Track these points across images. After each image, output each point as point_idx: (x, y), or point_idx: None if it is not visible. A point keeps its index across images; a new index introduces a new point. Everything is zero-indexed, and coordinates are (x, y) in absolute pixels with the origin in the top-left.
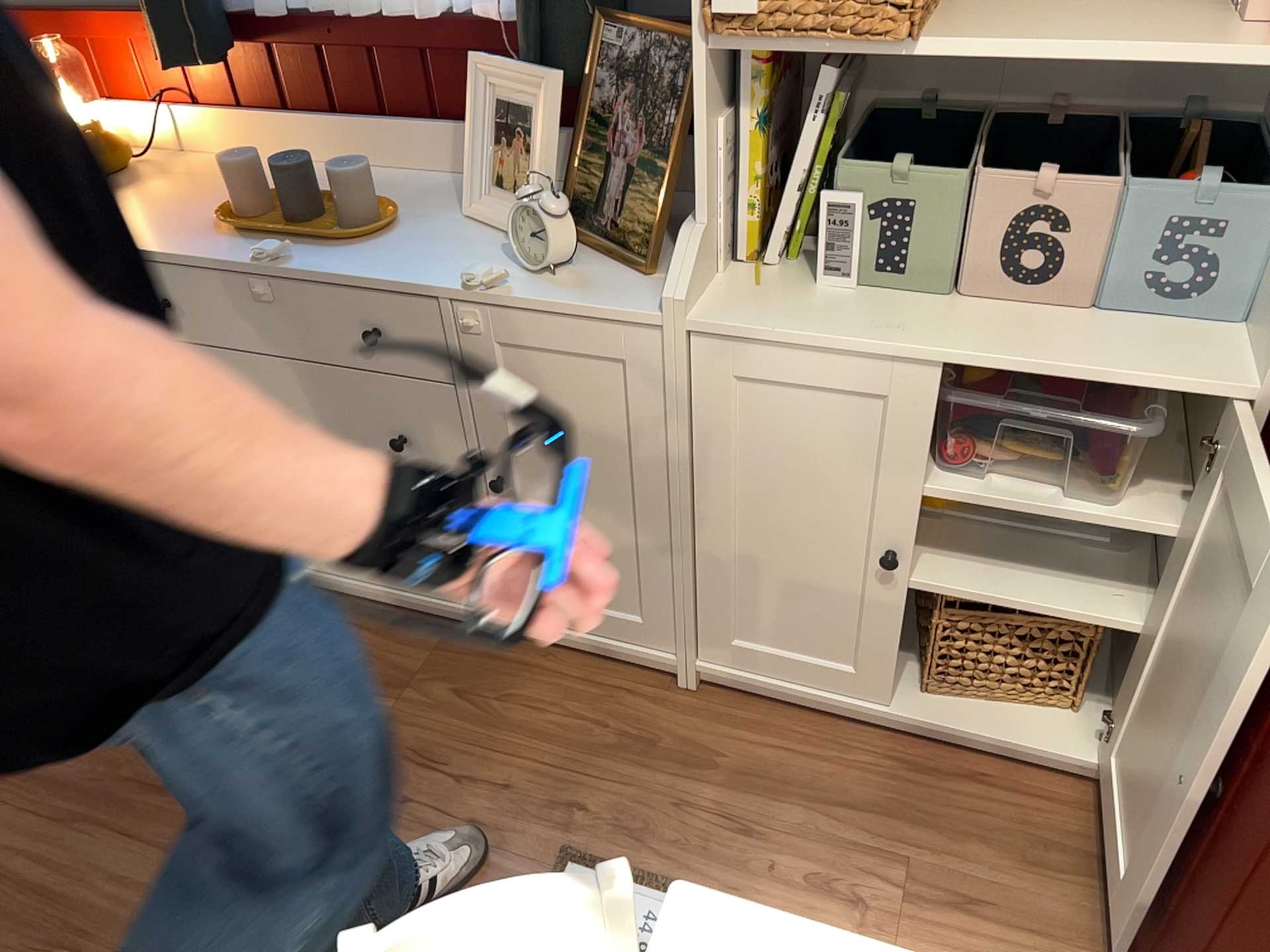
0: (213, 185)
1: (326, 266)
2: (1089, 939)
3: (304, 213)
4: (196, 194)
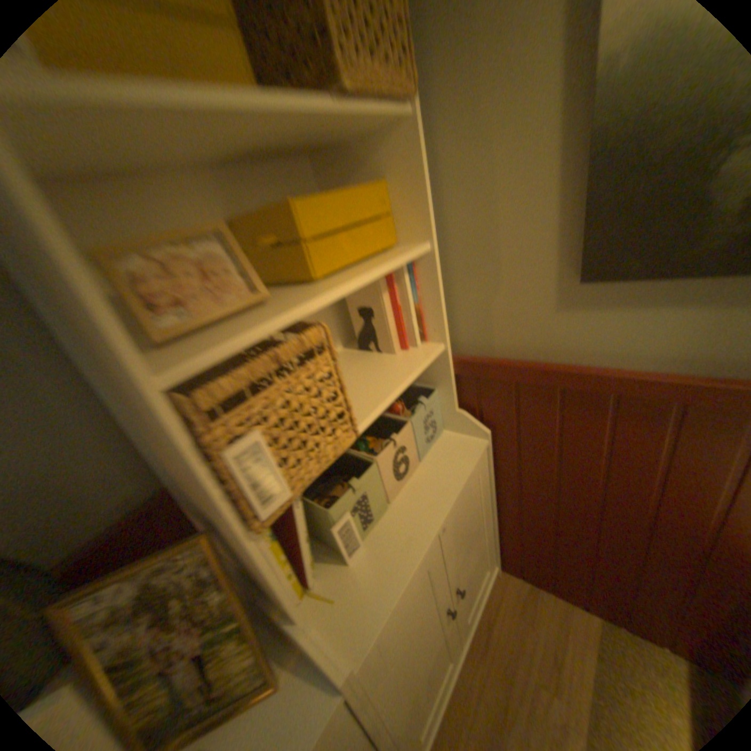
0: None
1: None
2: (569, 614)
3: None
4: None
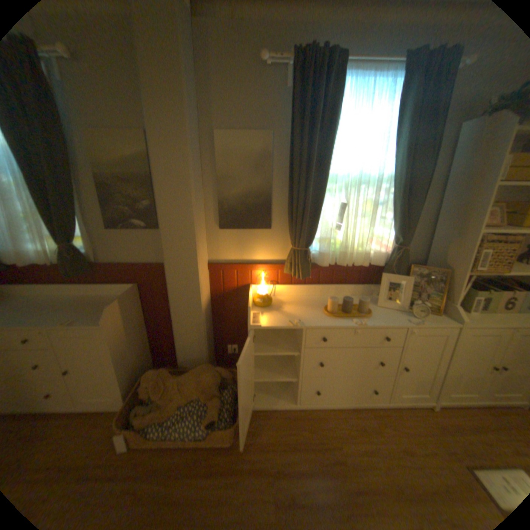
0: (295, 303)
1: (372, 323)
2: None
3: (349, 309)
4: (296, 306)
